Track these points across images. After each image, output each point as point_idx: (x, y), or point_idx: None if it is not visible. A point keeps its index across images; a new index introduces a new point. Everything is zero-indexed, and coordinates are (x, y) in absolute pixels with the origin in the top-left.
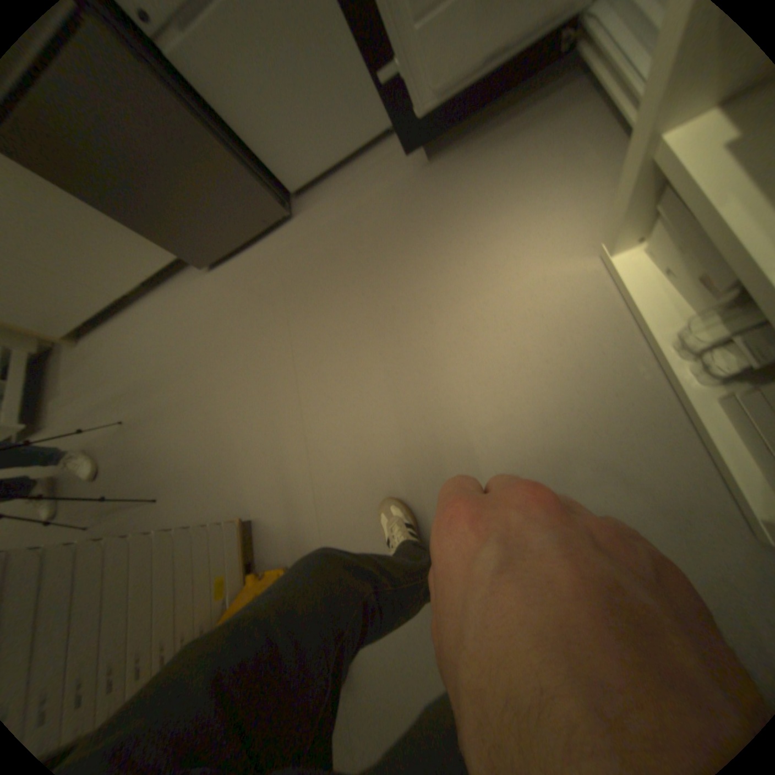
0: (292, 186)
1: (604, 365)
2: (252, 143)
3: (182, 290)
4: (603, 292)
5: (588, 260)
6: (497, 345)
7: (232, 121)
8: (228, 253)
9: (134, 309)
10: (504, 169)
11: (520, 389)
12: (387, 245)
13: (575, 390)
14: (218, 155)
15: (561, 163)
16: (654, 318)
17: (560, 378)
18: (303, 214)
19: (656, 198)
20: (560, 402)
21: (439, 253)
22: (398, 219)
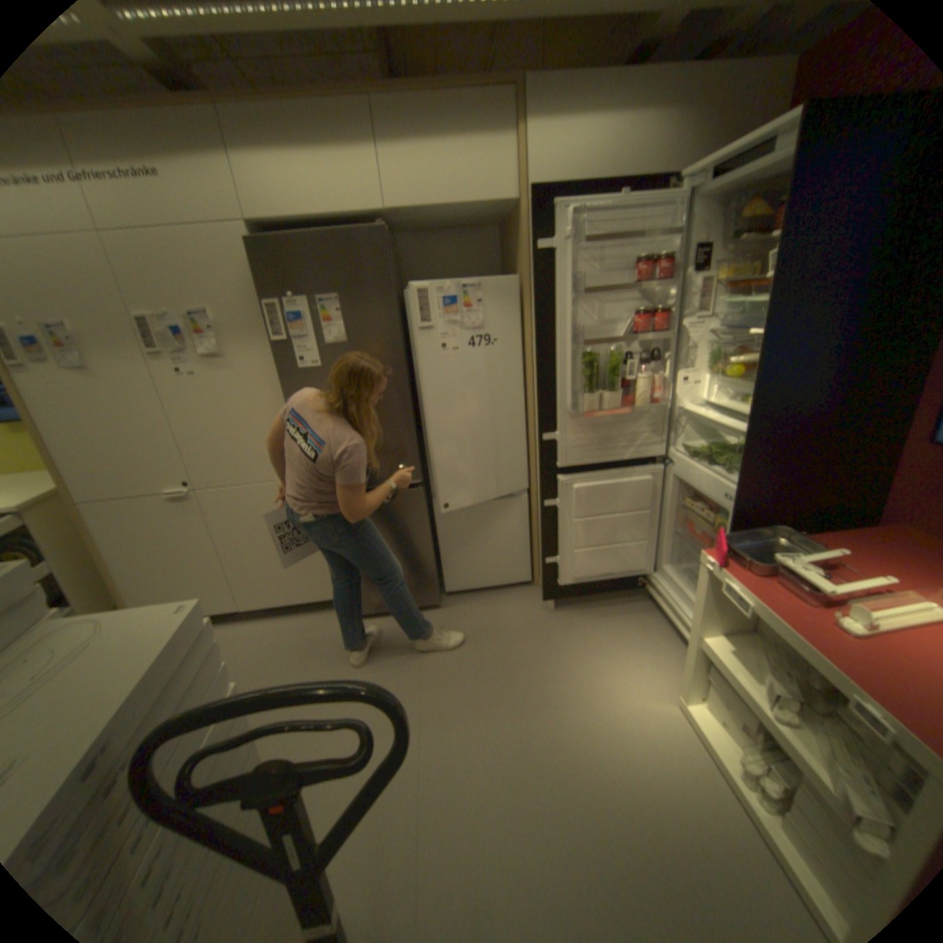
0: (445, 591)
1: (697, 796)
2: (440, 558)
3: (310, 629)
4: (685, 738)
5: (671, 712)
6: (612, 758)
7: (438, 544)
8: (373, 615)
9: (243, 628)
10: (607, 636)
11: (635, 803)
12: (521, 656)
13: (679, 813)
14: (426, 558)
15: (644, 646)
16: (723, 761)
17: (666, 799)
18: (451, 612)
19: (707, 679)
20: (670, 822)
21: (563, 674)
22: (531, 641)
